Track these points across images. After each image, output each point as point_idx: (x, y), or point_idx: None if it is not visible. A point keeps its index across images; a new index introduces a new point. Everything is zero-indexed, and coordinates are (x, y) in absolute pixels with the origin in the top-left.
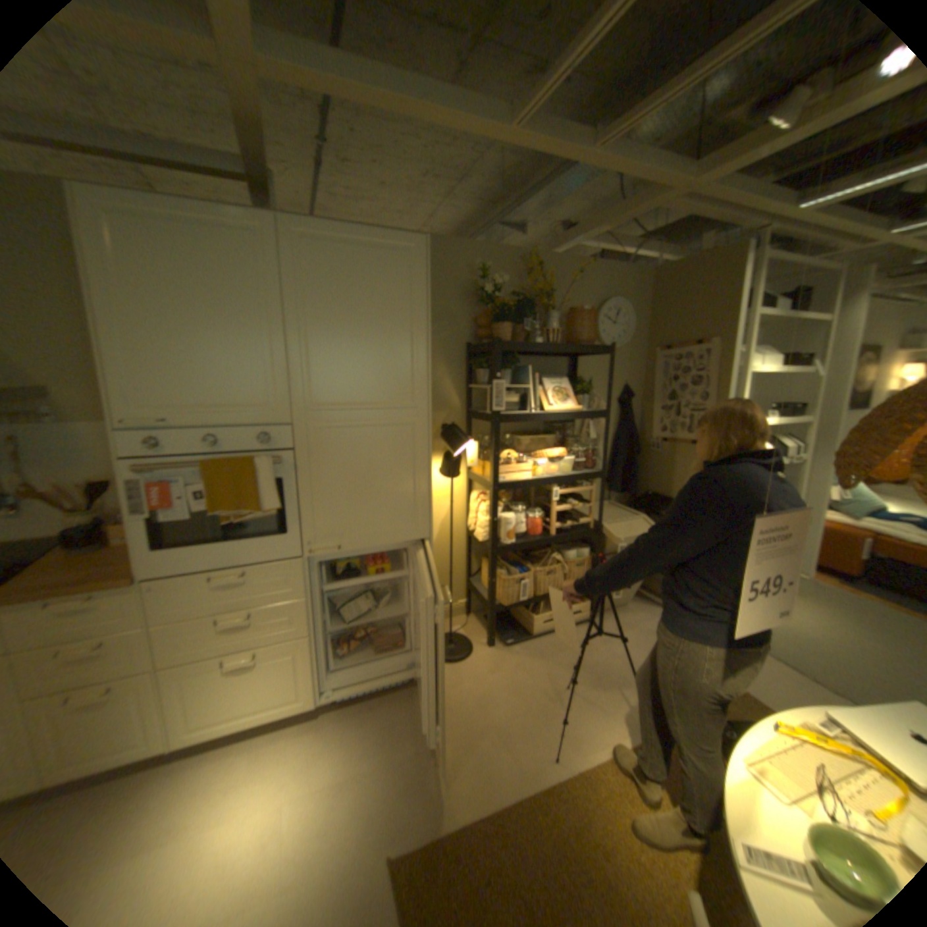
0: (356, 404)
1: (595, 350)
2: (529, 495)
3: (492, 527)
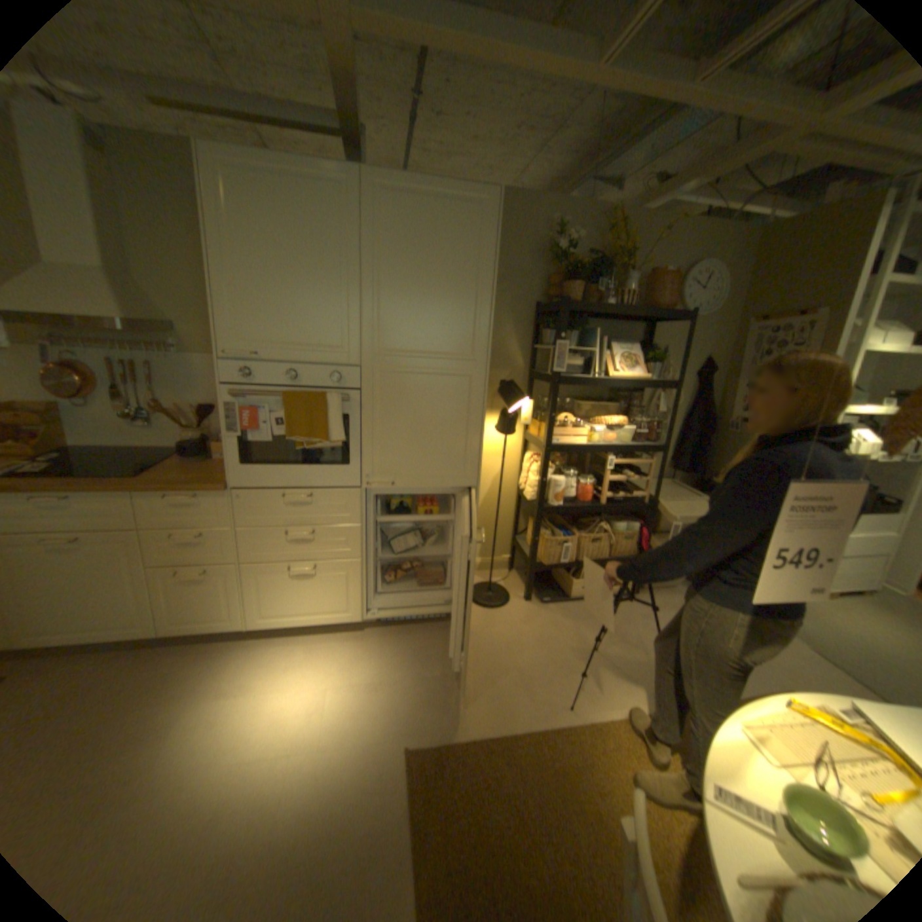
0: (420, 352)
1: (676, 316)
2: (585, 462)
3: (542, 487)
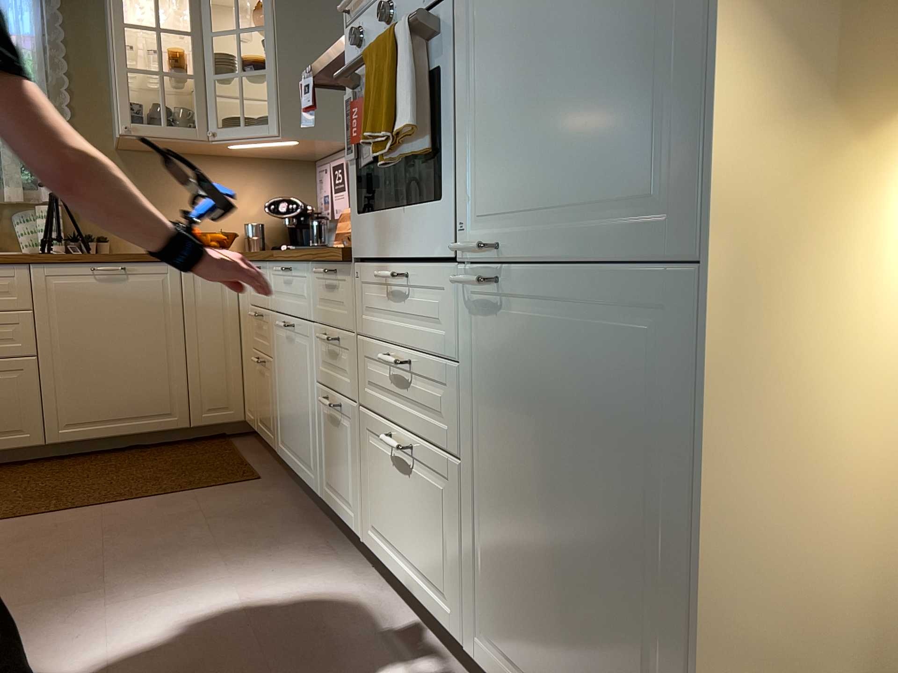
0: None
1: None
2: None
3: None
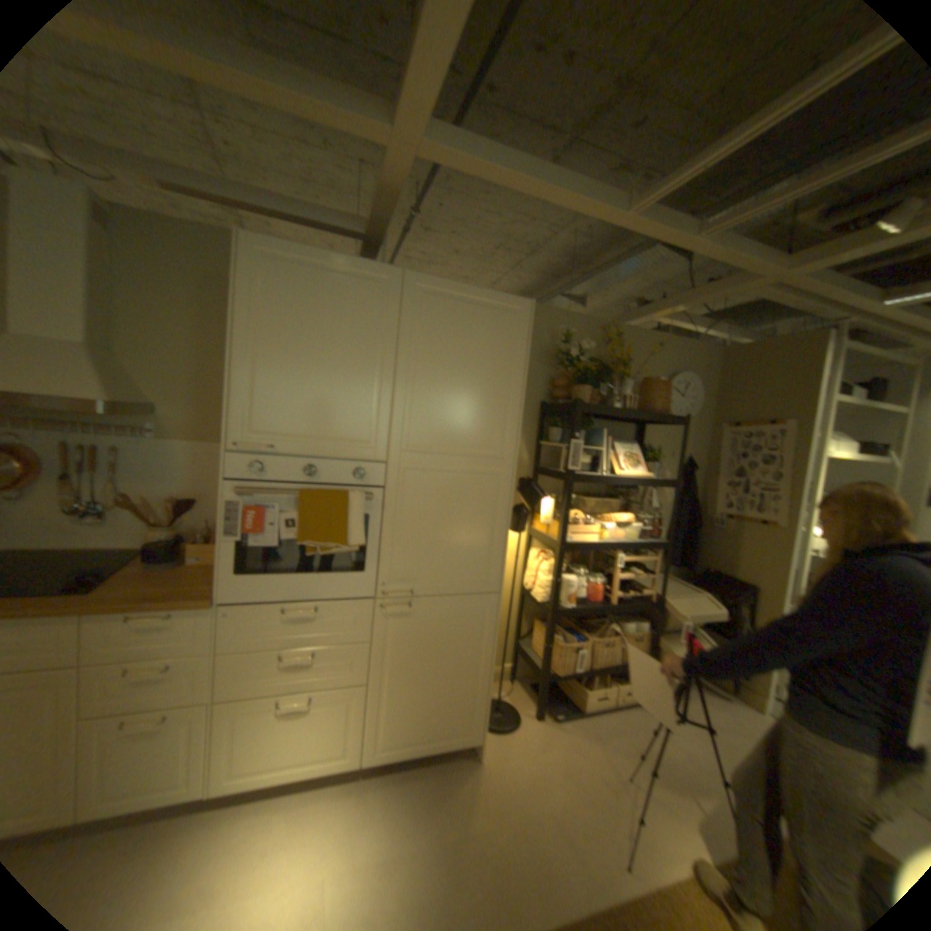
0: (450, 450)
1: (668, 420)
2: (589, 559)
3: (555, 589)
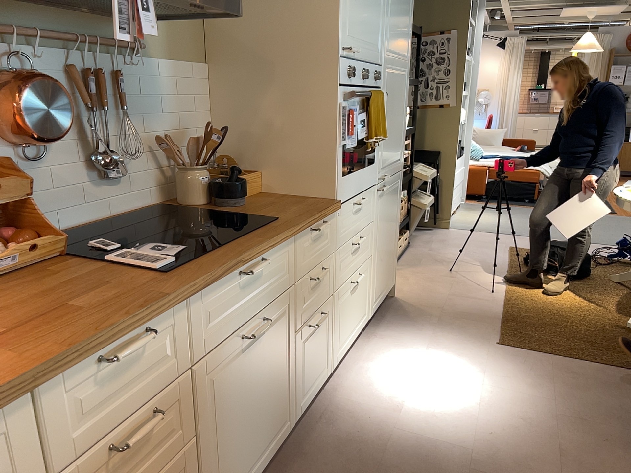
0: (397, 54)
1: None
2: None
3: None
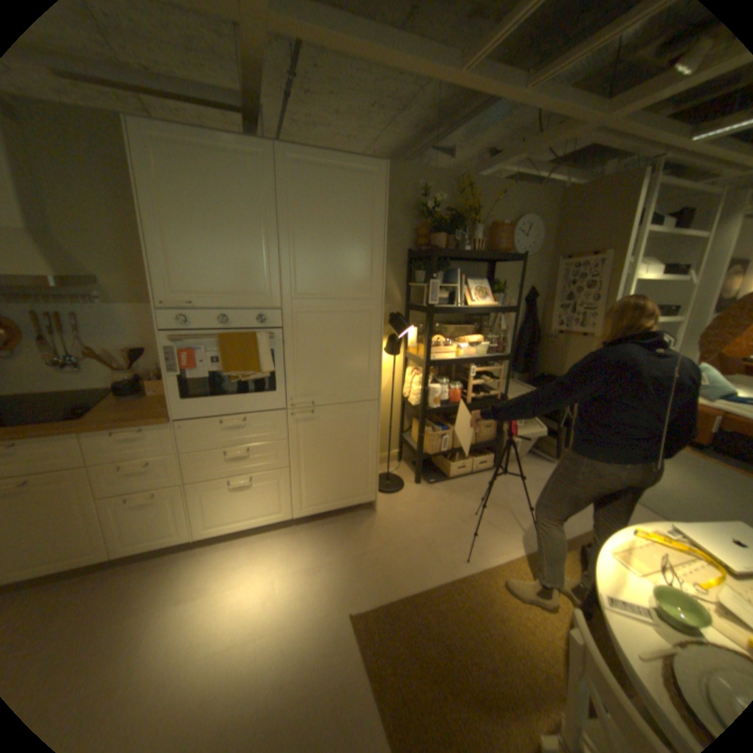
0: (329, 295)
1: (511, 257)
2: (451, 372)
3: (423, 394)
